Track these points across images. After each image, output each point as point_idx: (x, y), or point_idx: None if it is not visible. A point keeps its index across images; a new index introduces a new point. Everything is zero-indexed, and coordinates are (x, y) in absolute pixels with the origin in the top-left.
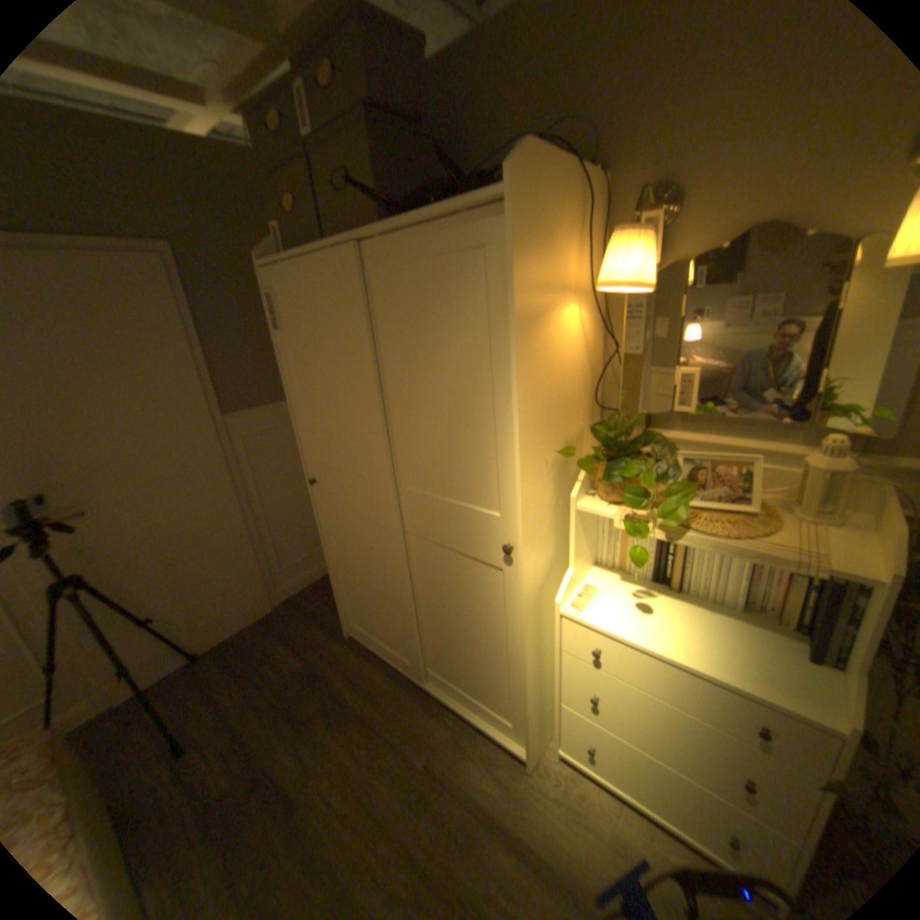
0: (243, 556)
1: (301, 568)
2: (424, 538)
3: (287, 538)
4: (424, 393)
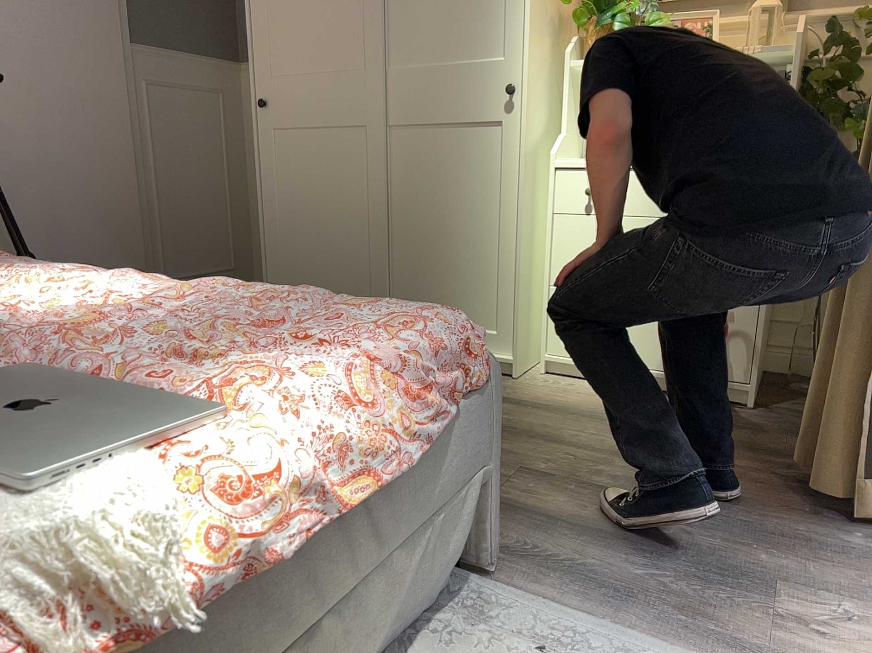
0: (138, 234)
1: None
2: (416, 124)
3: (185, 238)
4: None
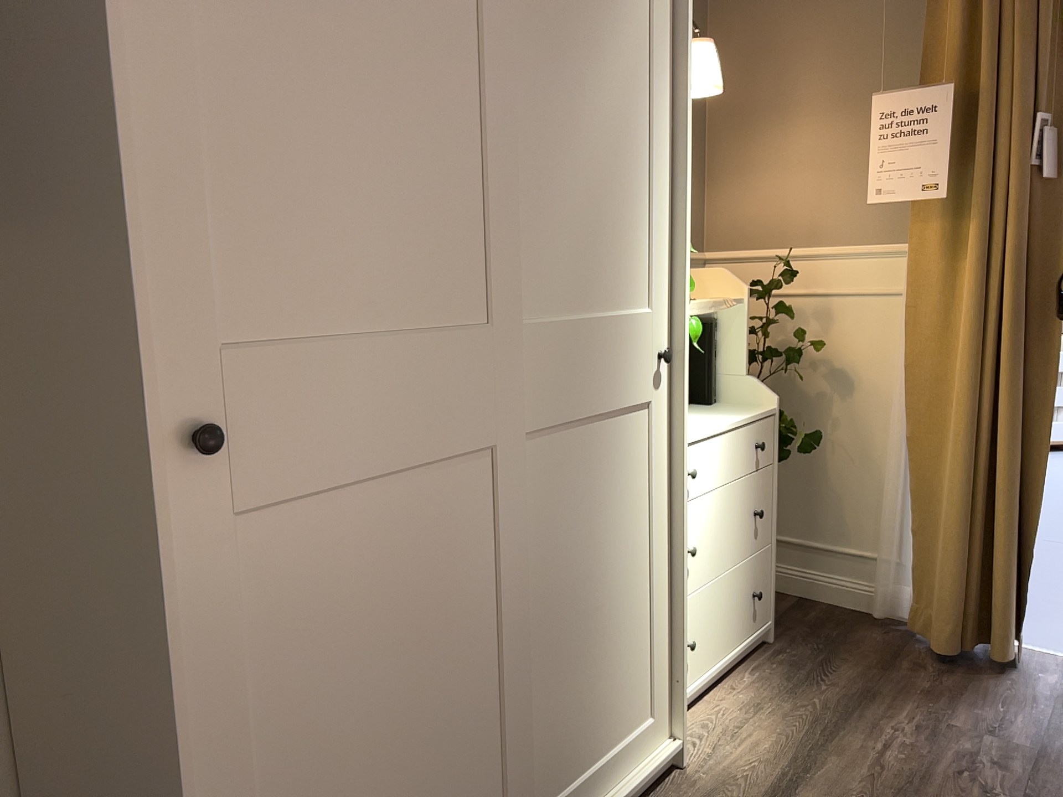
0: None
1: None
2: (555, 422)
3: None
4: (575, 116)
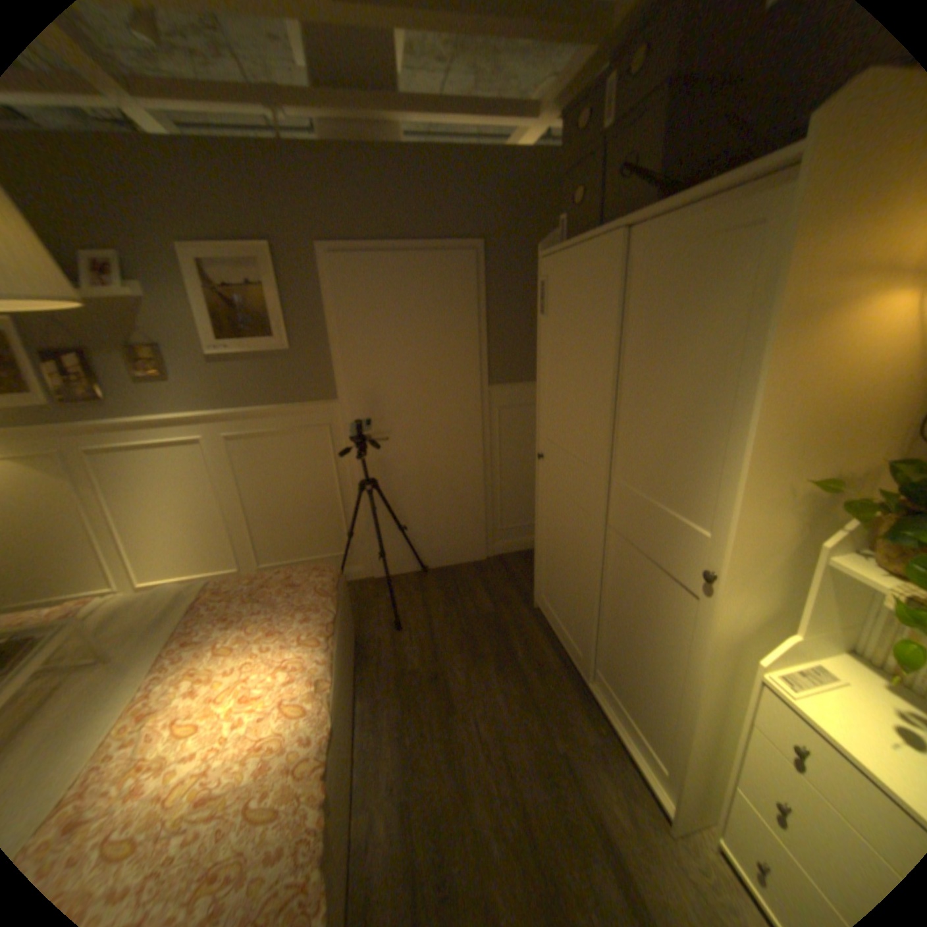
0: (476, 506)
1: (519, 534)
2: (625, 537)
3: (513, 504)
4: (659, 386)
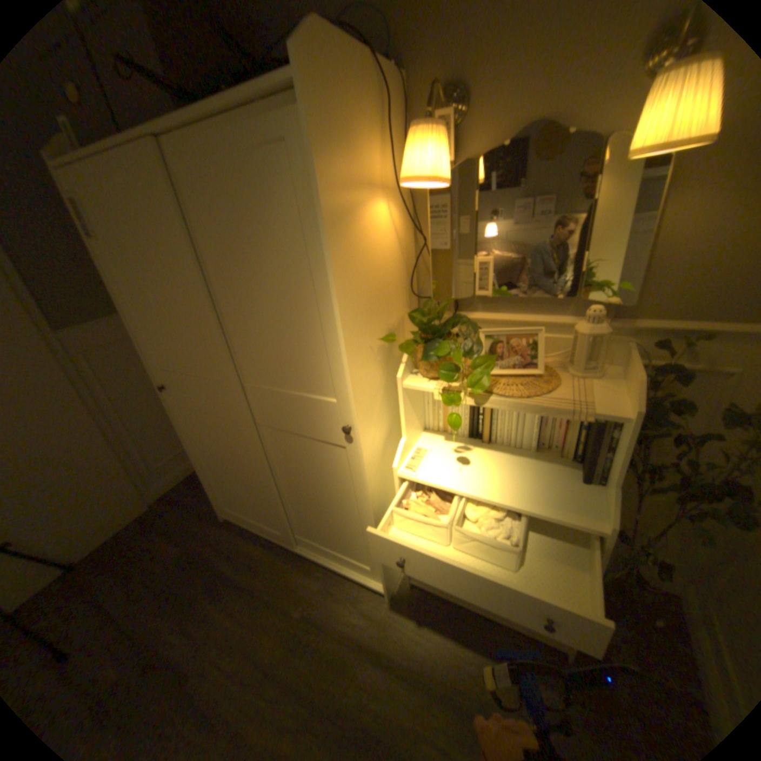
0: (105, 465)
1: (171, 467)
2: (274, 428)
3: (151, 442)
4: (251, 295)
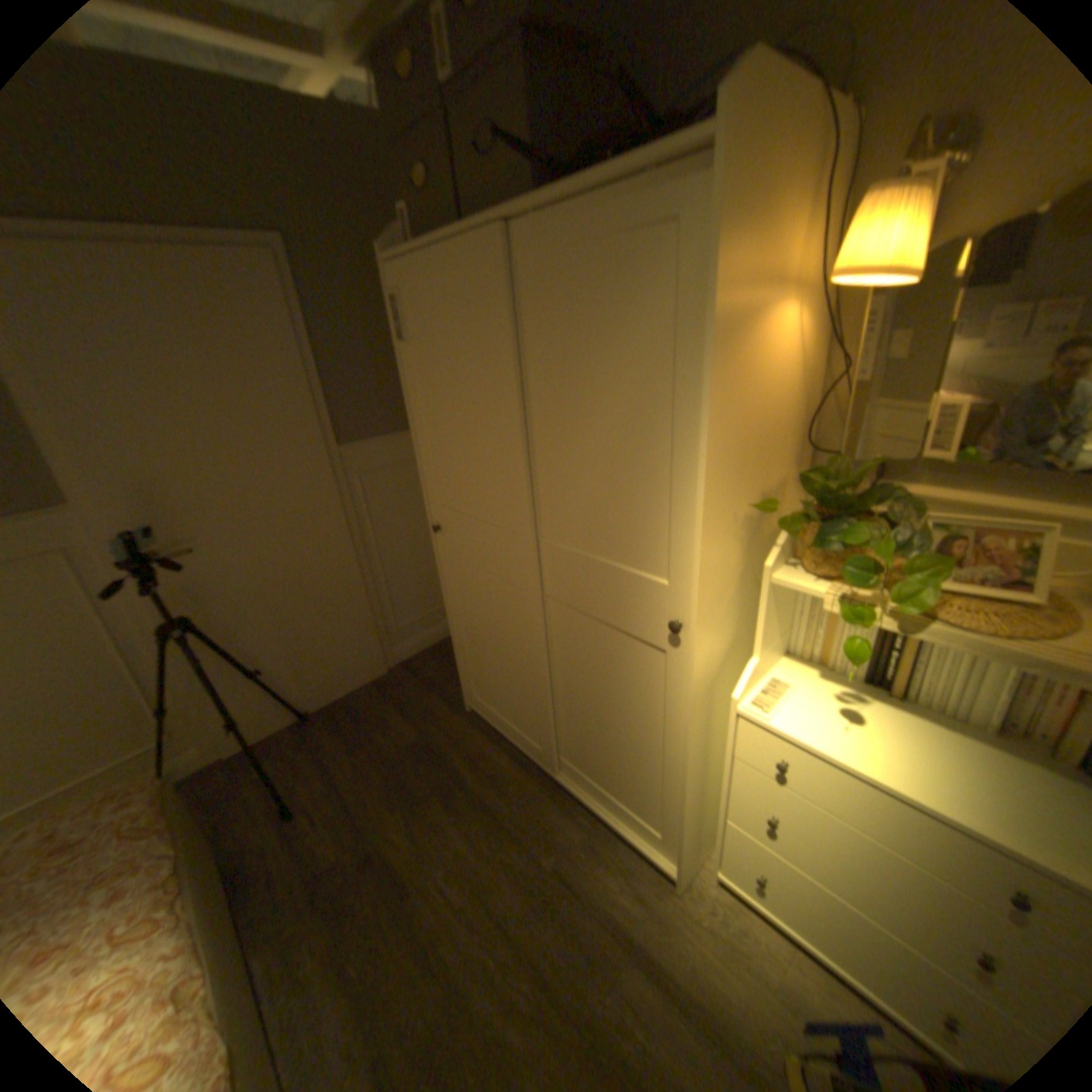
0: (357, 609)
1: (420, 627)
2: (568, 604)
3: (405, 592)
4: (579, 423)
